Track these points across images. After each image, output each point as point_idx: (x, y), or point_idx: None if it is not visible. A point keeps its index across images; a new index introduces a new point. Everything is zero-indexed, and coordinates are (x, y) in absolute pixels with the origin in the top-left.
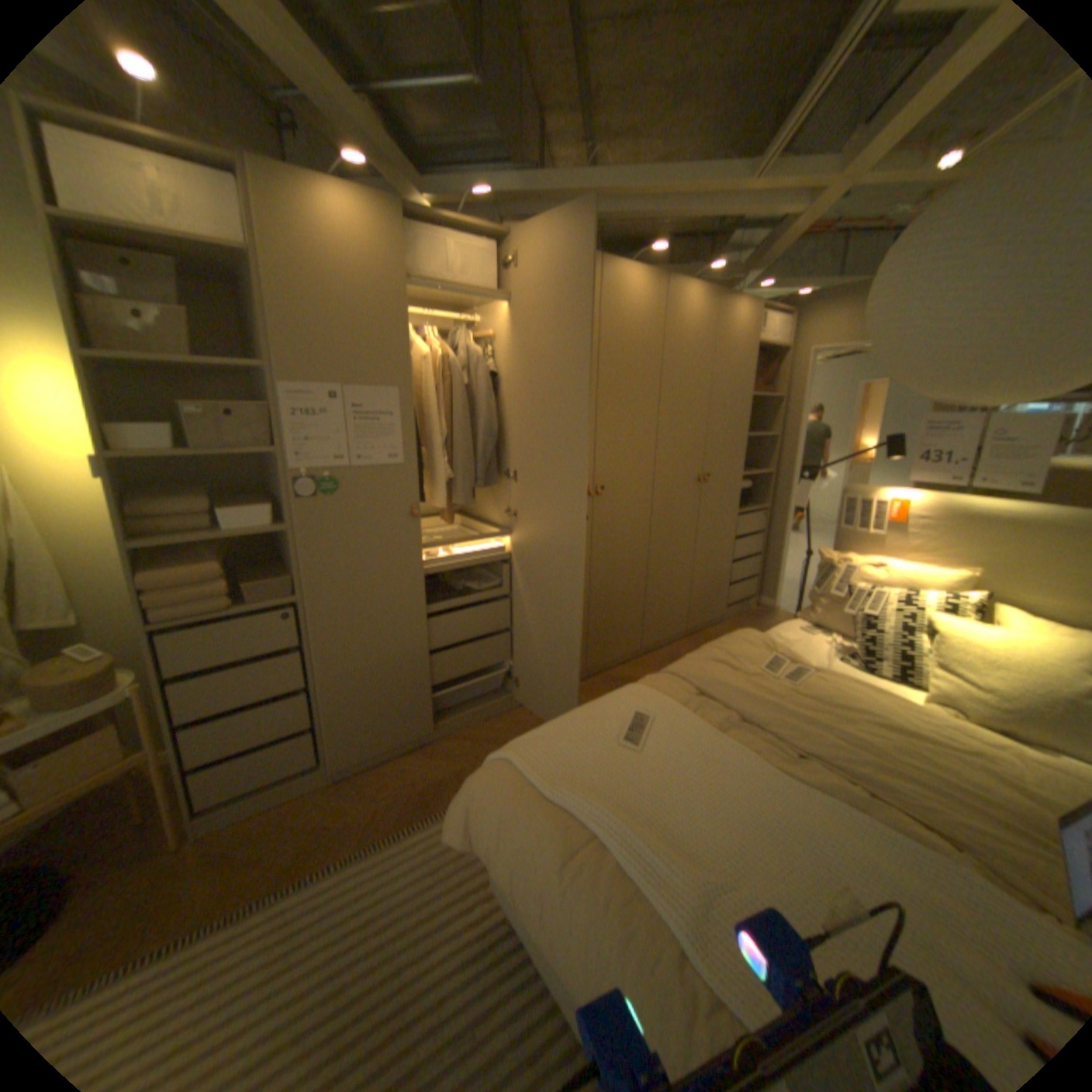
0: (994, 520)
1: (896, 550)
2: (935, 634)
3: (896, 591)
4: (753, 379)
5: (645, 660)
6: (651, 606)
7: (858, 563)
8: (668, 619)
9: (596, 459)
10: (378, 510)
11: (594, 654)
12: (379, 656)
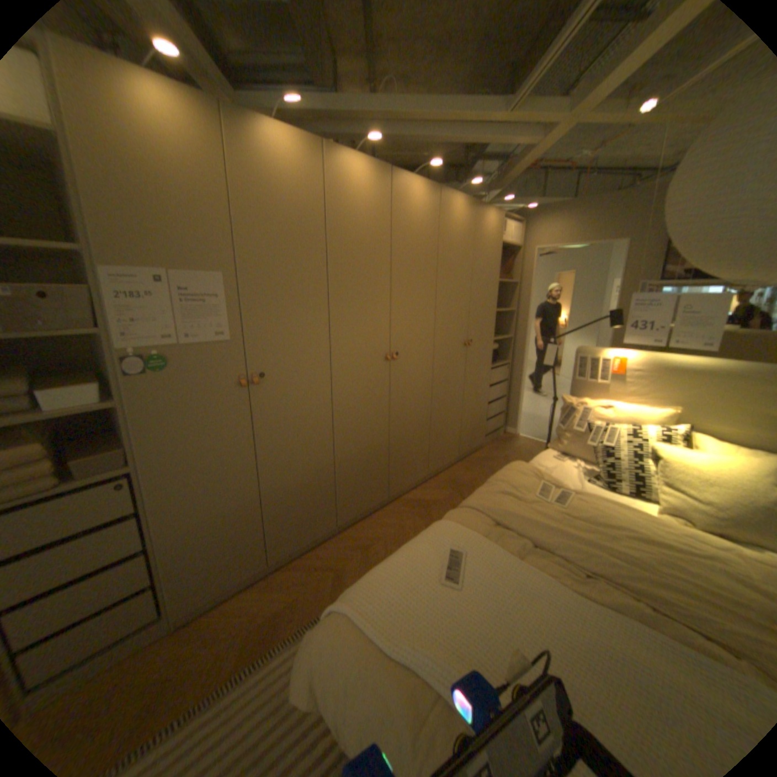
0: (689, 371)
1: (618, 394)
2: (657, 458)
3: (624, 426)
4: (497, 269)
5: (431, 483)
6: (434, 441)
7: (592, 405)
8: (446, 450)
9: (392, 331)
10: (208, 381)
11: (395, 483)
12: (215, 510)
